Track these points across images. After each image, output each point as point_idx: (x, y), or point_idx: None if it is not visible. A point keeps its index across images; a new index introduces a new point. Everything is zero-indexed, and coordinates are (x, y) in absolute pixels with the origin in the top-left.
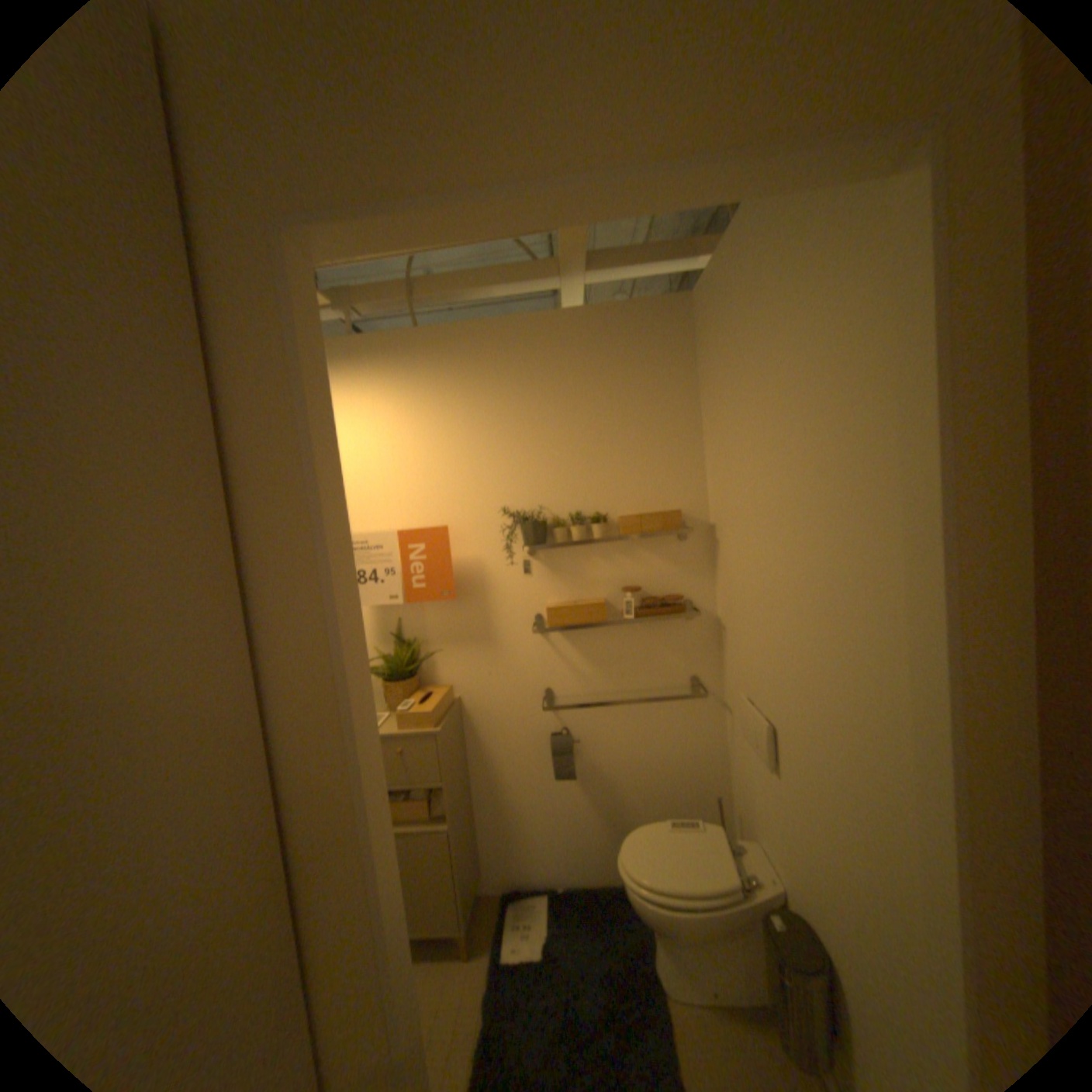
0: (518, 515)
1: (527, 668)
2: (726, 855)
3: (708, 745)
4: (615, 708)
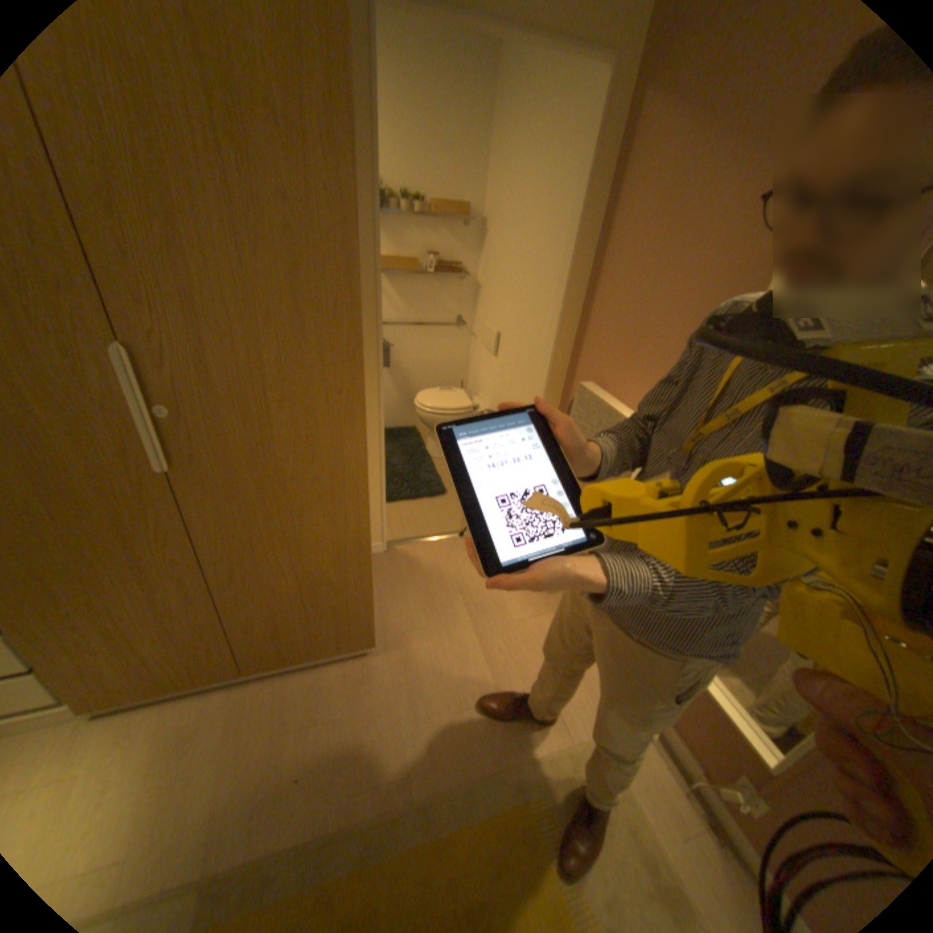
0: None
1: None
2: (465, 398)
3: (460, 355)
4: (414, 330)
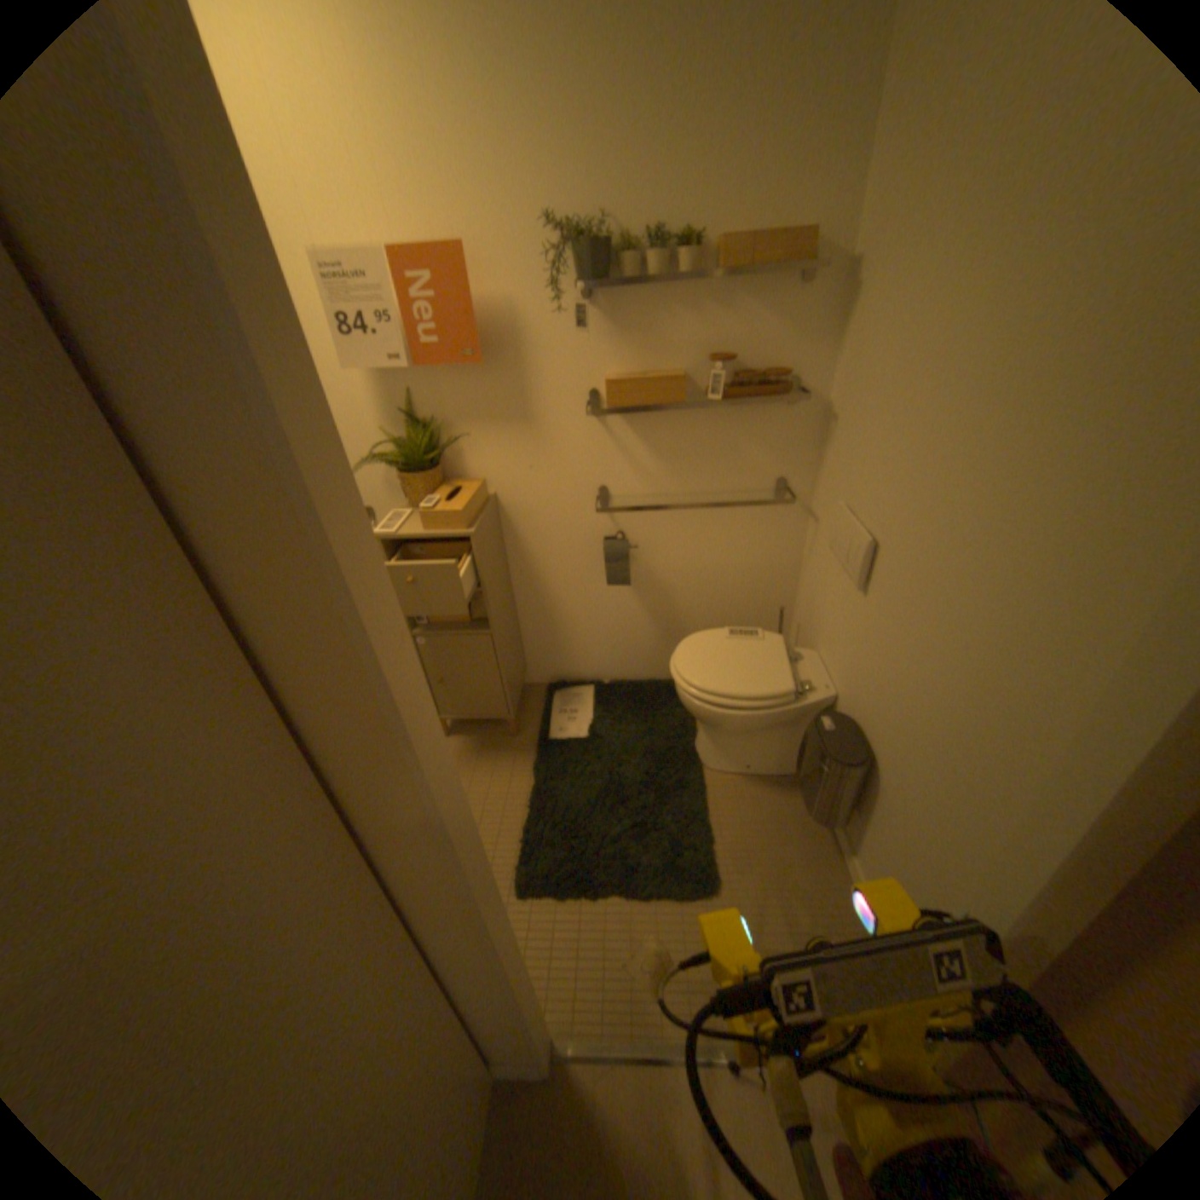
0: (567, 224)
1: (578, 460)
2: (783, 660)
3: (781, 553)
4: (681, 511)
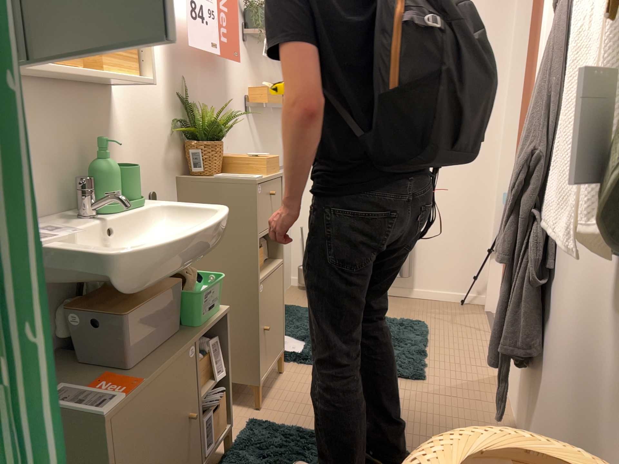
0: (242, 2)
1: (242, 143)
2: None
3: None
4: None
